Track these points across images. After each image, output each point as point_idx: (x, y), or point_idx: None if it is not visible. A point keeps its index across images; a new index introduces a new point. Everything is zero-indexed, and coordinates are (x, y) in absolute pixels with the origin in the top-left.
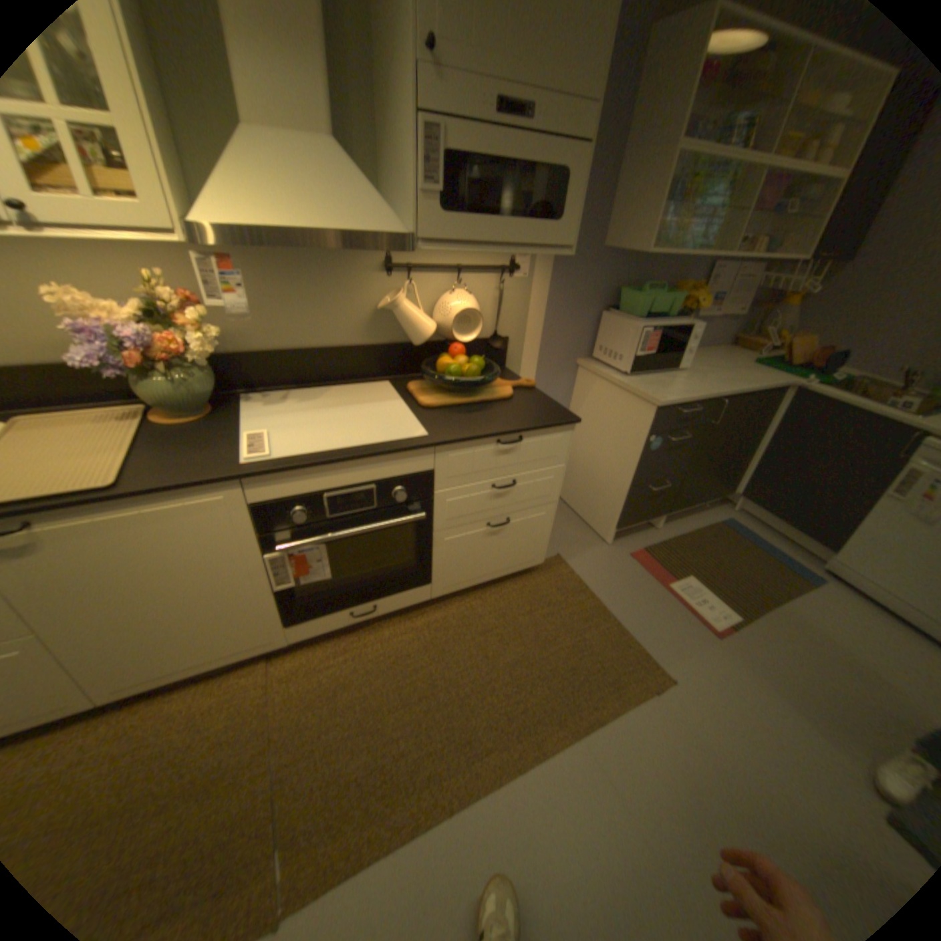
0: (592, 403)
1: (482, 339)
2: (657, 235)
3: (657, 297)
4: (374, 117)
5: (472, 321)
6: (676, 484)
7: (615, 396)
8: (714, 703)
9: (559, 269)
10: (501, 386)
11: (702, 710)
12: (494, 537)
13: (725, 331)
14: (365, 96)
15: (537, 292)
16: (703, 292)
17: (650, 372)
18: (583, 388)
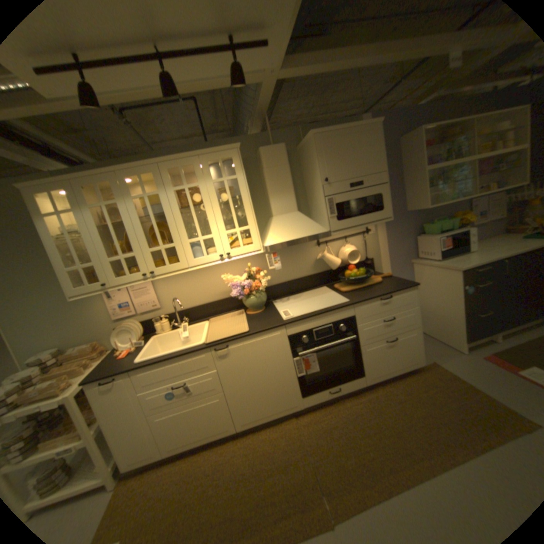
0: (427, 279)
1: (361, 262)
2: (431, 201)
3: (443, 224)
4: (307, 201)
5: (355, 255)
6: (498, 313)
7: (438, 273)
8: None
9: (388, 226)
10: (376, 279)
11: None
12: (392, 350)
13: (497, 228)
14: (304, 196)
15: (381, 237)
16: (471, 215)
17: (454, 257)
18: (419, 273)
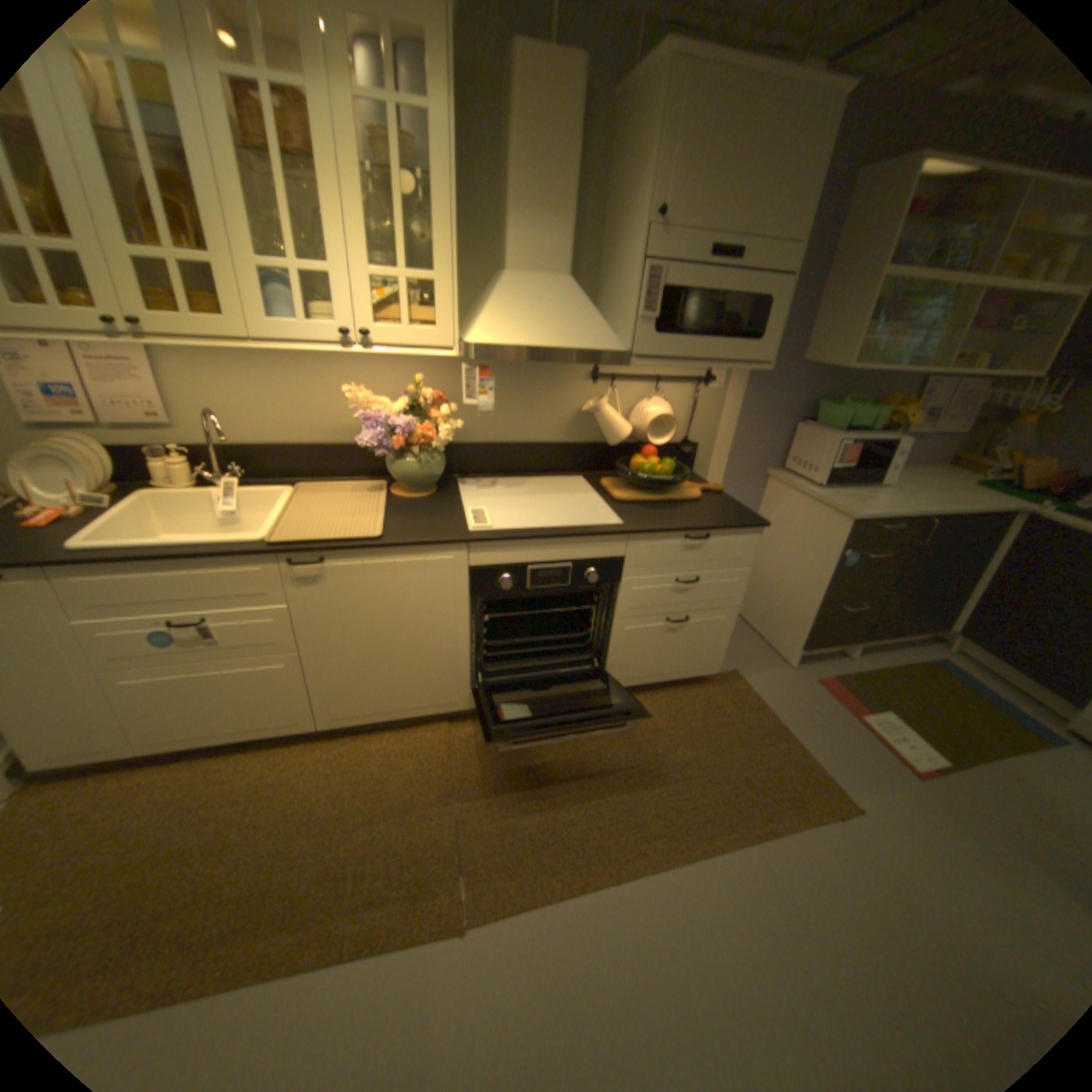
0: (783, 516)
1: (672, 445)
2: (860, 352)
3: (859, 412)
4: (600, 258)
5: (666, 427)
6: (876, 610)
7: (808, 509)
8: (909, 843)
9: (754, 382)
10: (689, 490)
11: (894, 847)
12: (671, 636)
13: (942, 450)
14: (596, 242)
15: (730, 402)
16: (914, 409)
17: (848, 487)
18: (772, 499)
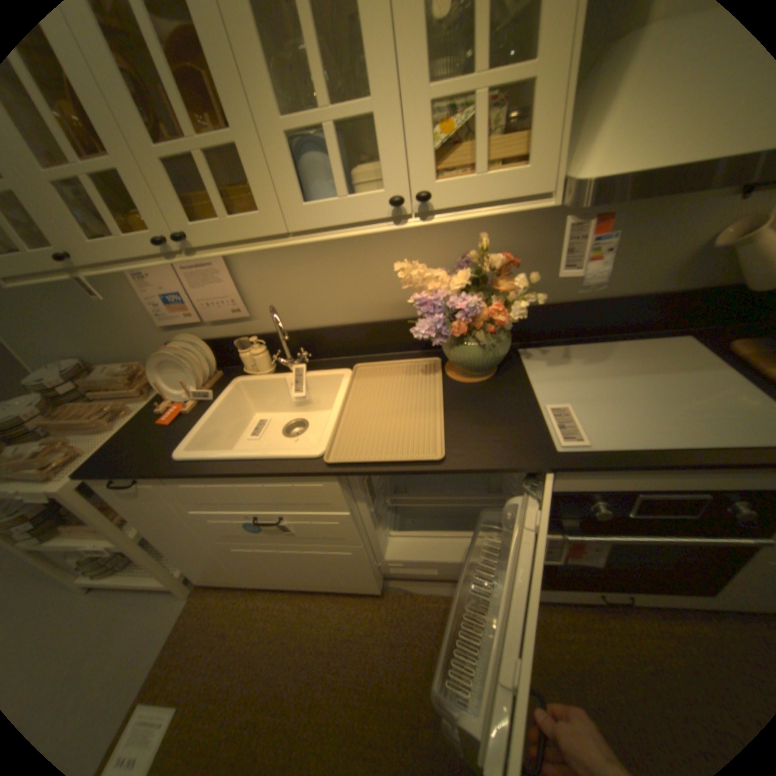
0: None
1: None
2: None
3: None
4: None
5: None
6: None
7: None
8: None
9: None
10: None
11: None
12: None
13: None
14: None
15: None
16: None
17: None
18: None
